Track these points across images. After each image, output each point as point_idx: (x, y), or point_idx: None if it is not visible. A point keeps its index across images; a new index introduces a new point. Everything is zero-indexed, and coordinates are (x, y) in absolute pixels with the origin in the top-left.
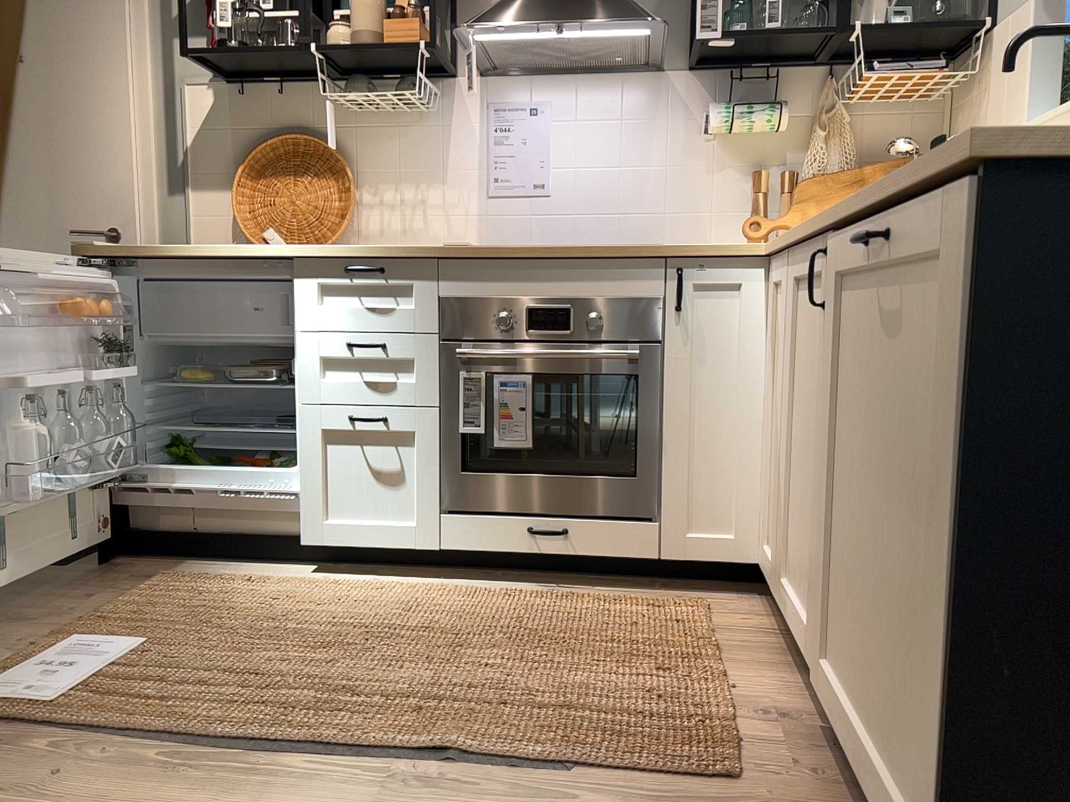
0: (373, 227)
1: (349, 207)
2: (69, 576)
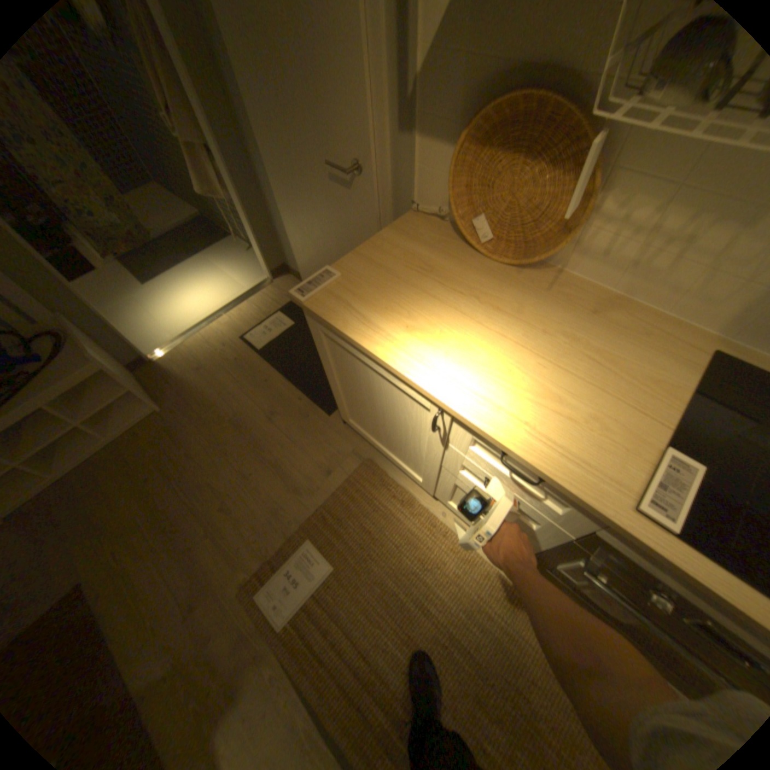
0: (601, 243)
1: (578, 228)
2: (327, 432)
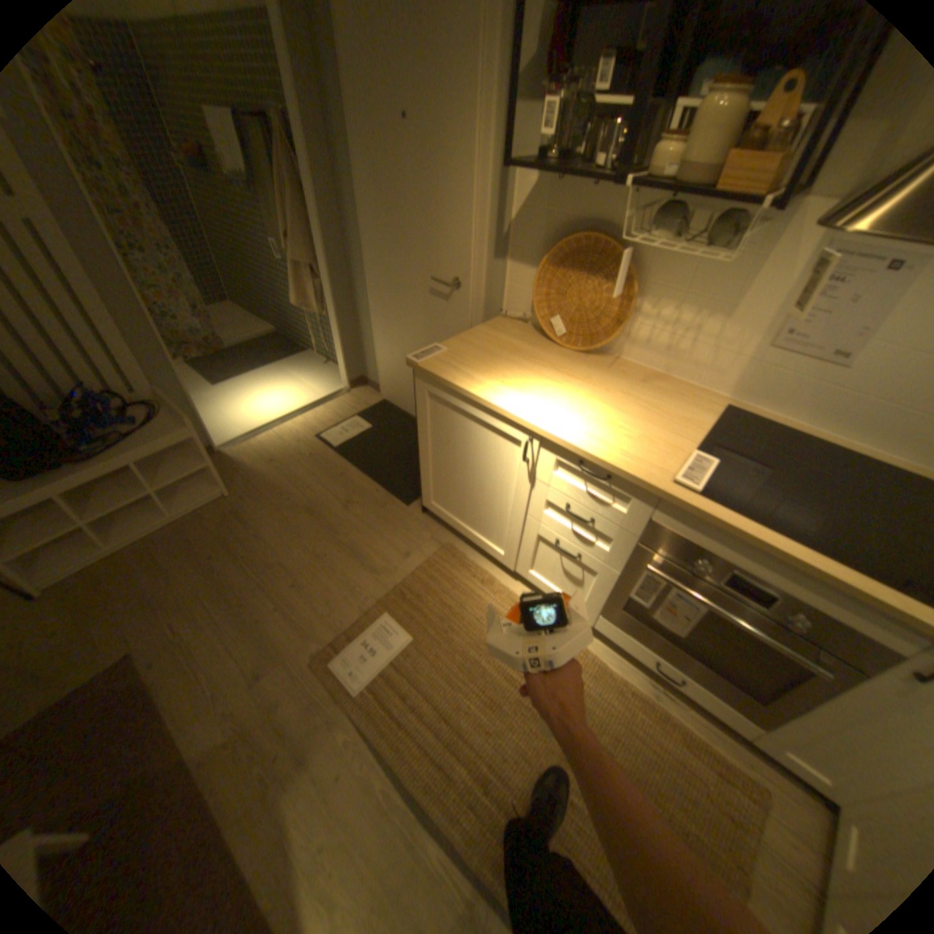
0: (643, 334)
1: (626, 321)
2: (406, 520)
